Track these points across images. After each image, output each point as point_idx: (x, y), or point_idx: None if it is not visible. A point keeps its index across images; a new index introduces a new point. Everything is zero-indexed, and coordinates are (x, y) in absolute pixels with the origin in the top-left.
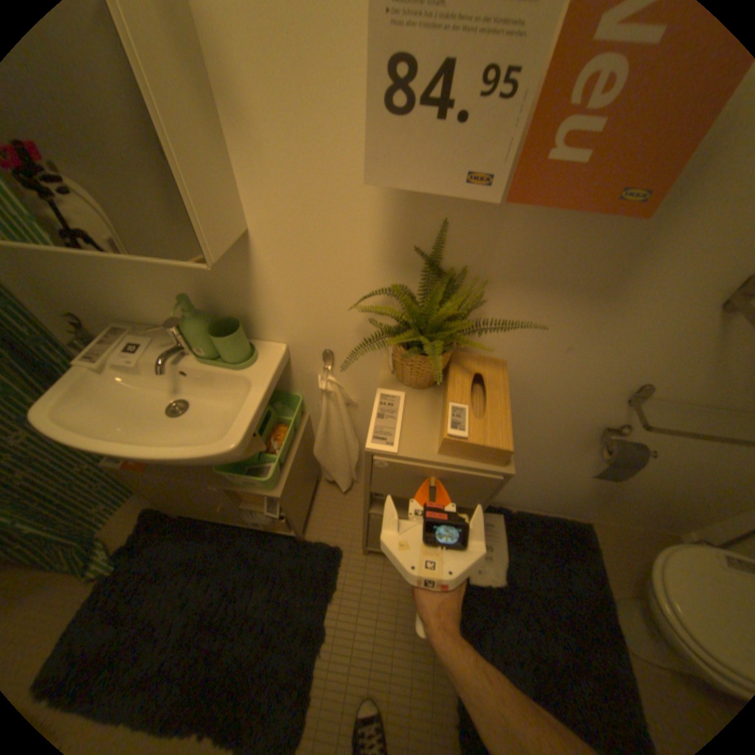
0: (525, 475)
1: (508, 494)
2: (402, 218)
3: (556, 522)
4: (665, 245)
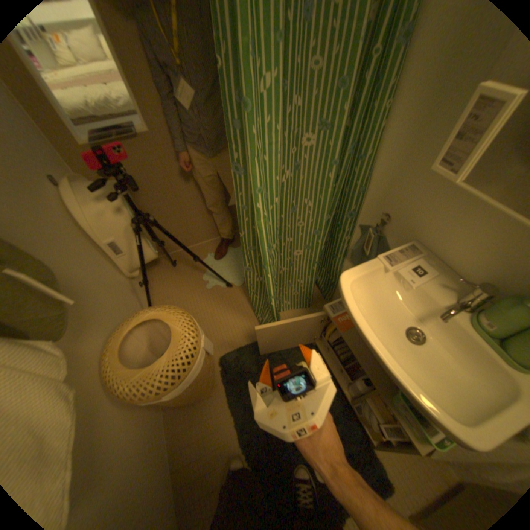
0: None
1: None
2: None
3: None
4: None
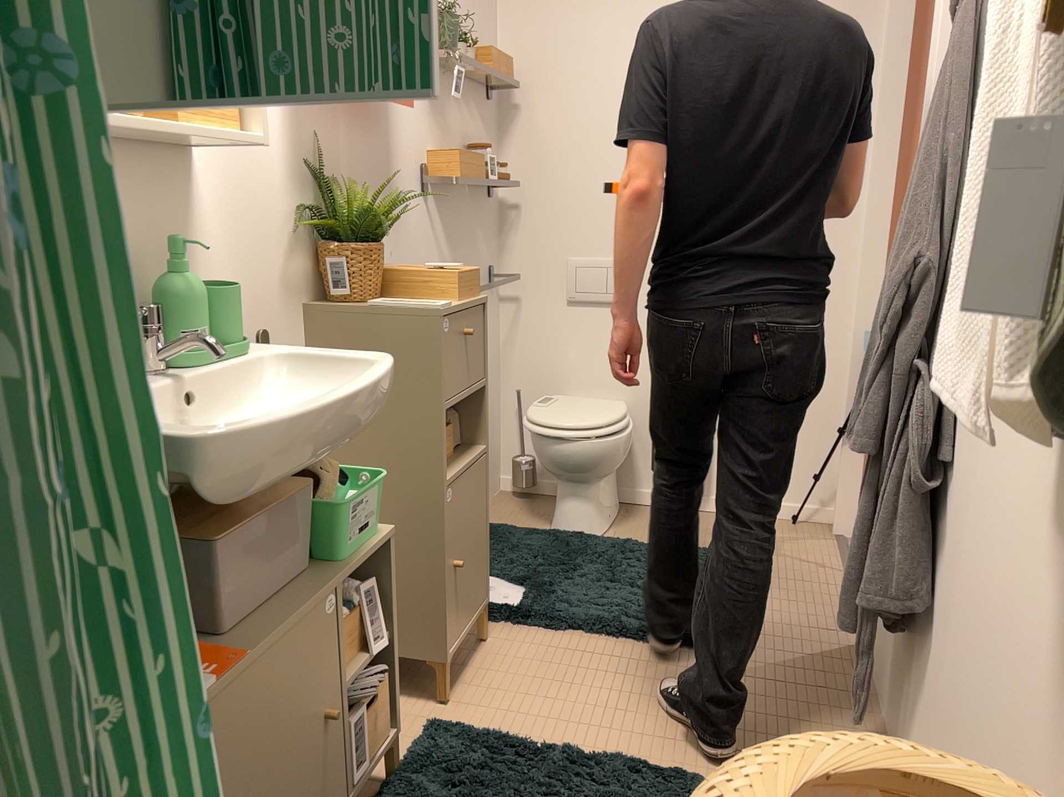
0: None
1: None
2: (301, 139)
3: None
4: (398, 156)
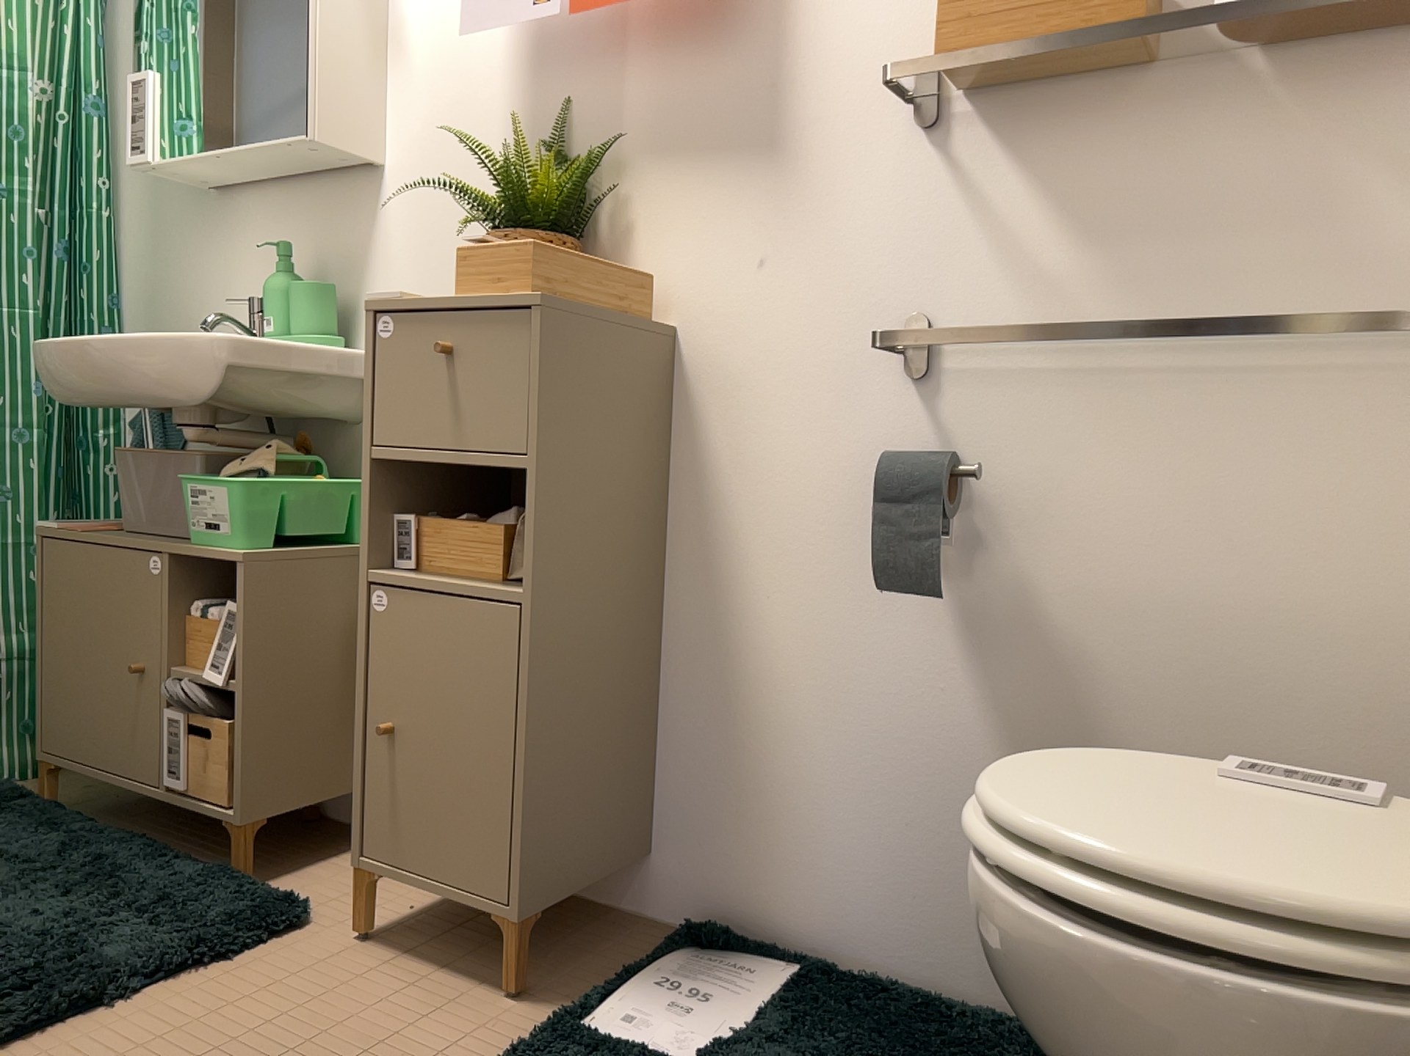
0: (824, 737)
1: (817, 873)
2: (527, 112)
3: (972, 1012)
4: (799, 66)
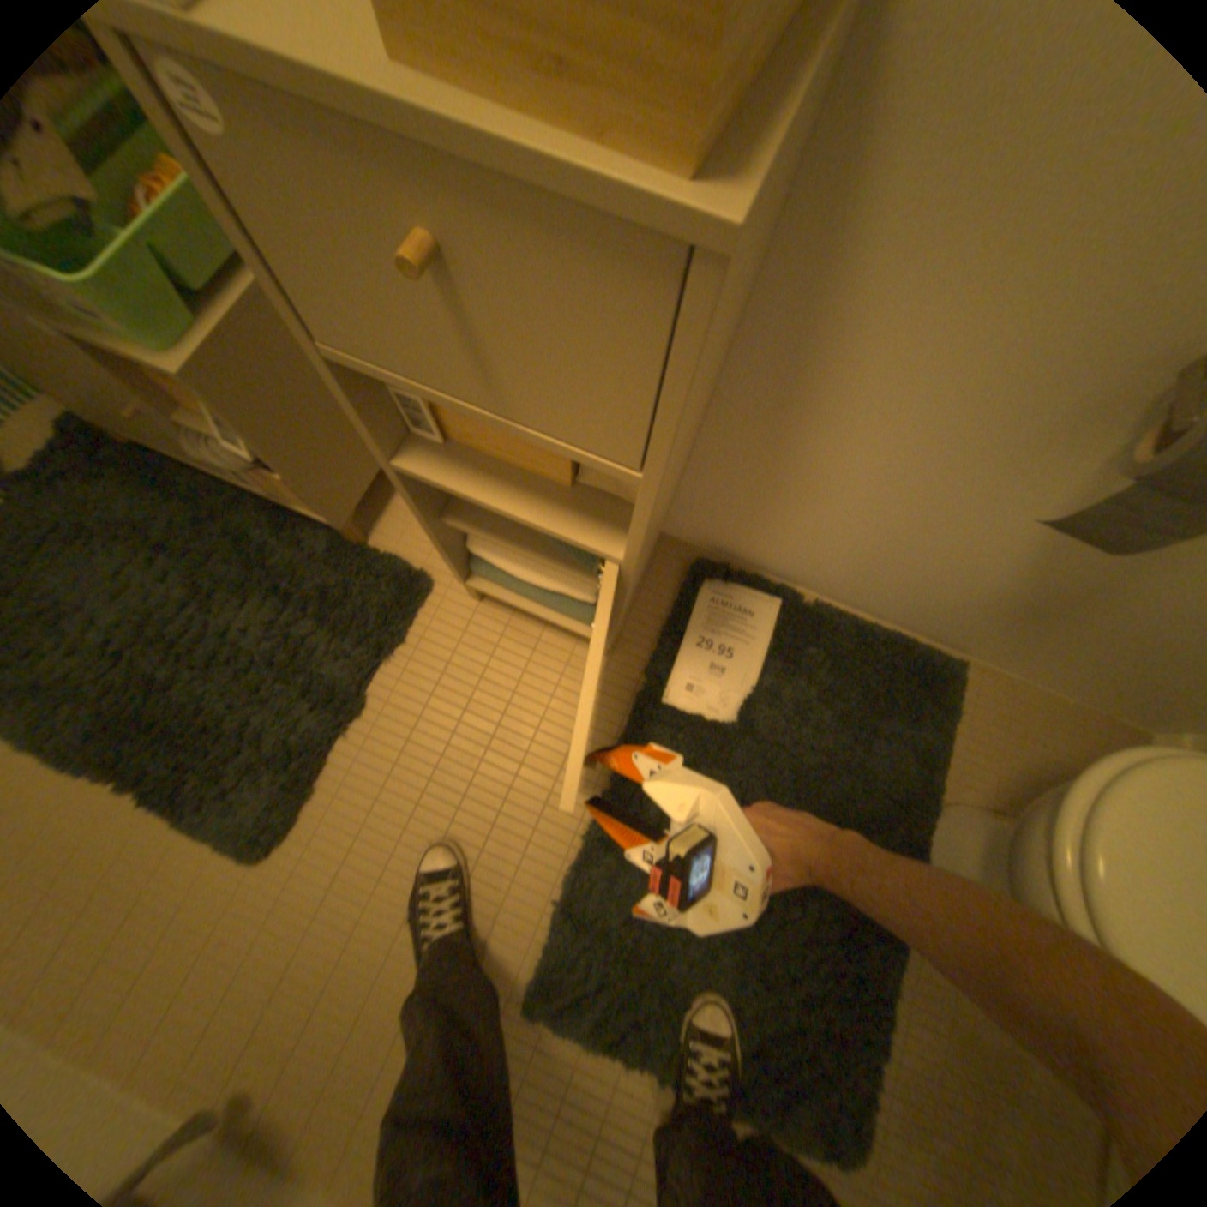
0: (861, 509)
1: (808, 556)
2: None
3: (891, 639)
4: None
